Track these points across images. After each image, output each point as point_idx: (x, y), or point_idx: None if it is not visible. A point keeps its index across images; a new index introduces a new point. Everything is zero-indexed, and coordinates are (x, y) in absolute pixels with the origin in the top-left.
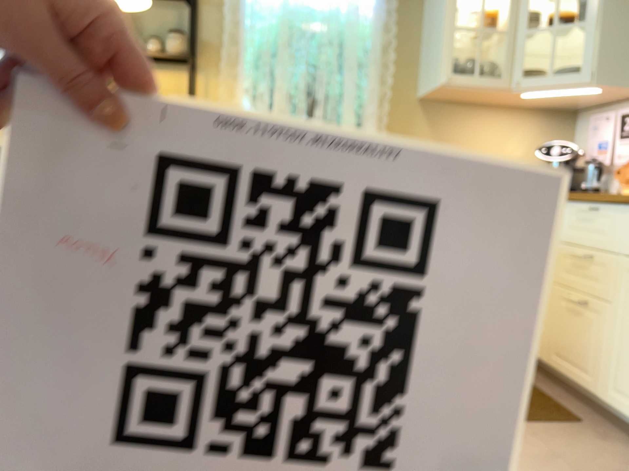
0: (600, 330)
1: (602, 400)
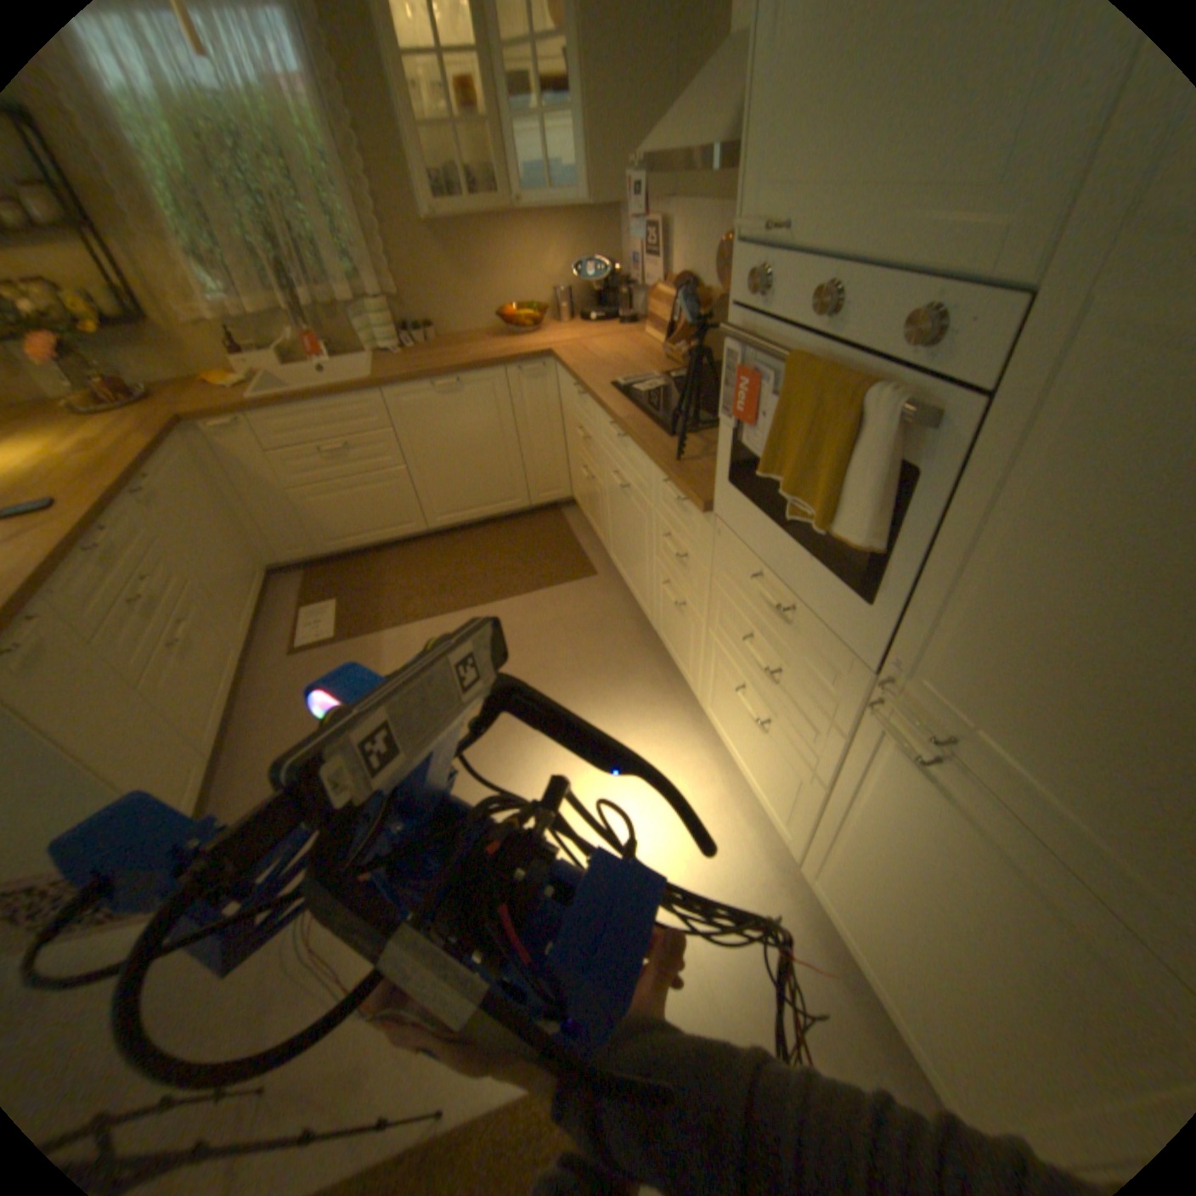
0: (599, 503)
1: (608, 556)
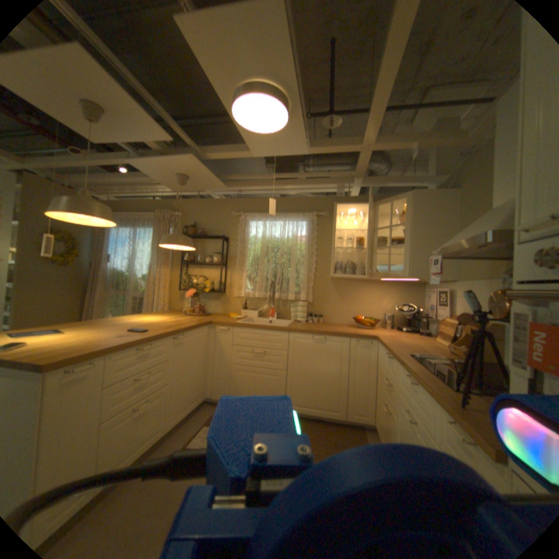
0: (393, 433)
1: None
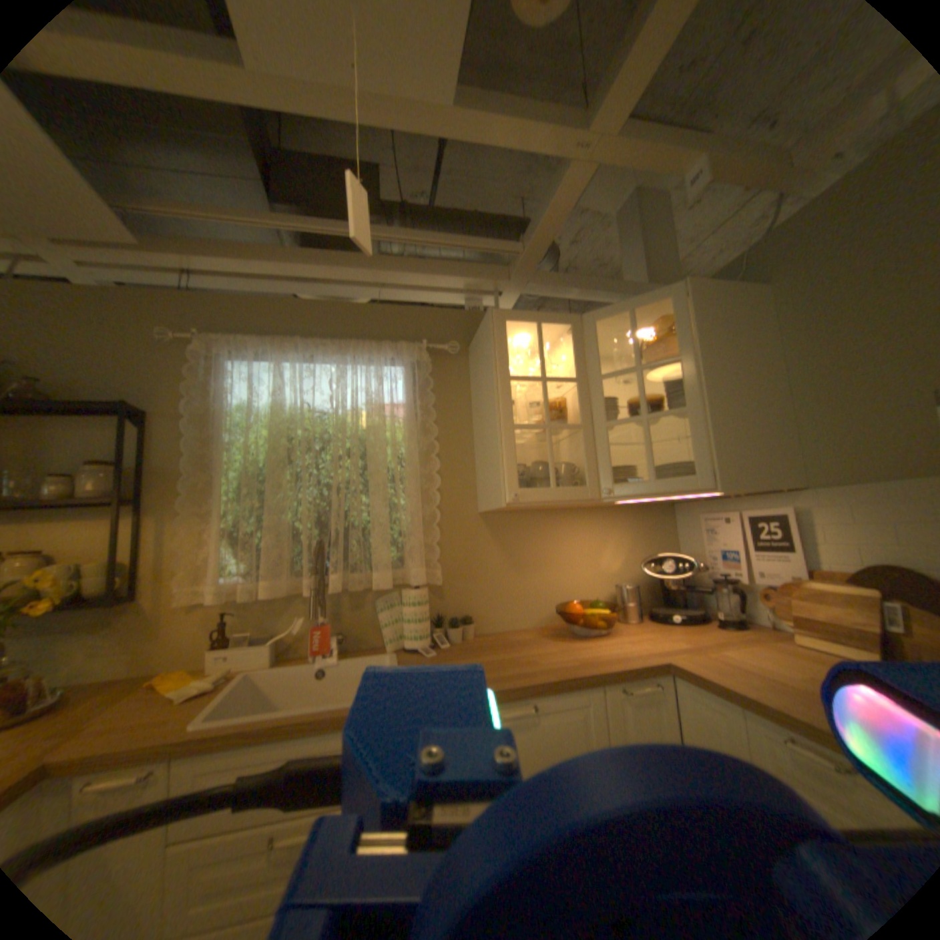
0: None
1: None
